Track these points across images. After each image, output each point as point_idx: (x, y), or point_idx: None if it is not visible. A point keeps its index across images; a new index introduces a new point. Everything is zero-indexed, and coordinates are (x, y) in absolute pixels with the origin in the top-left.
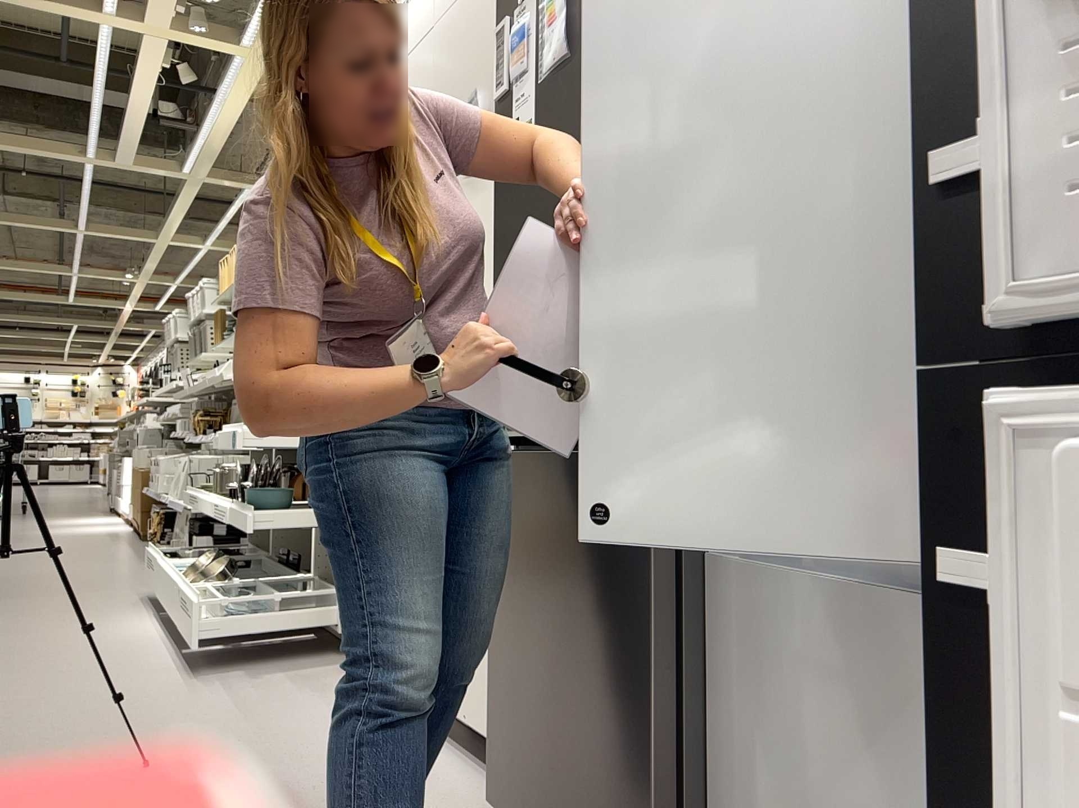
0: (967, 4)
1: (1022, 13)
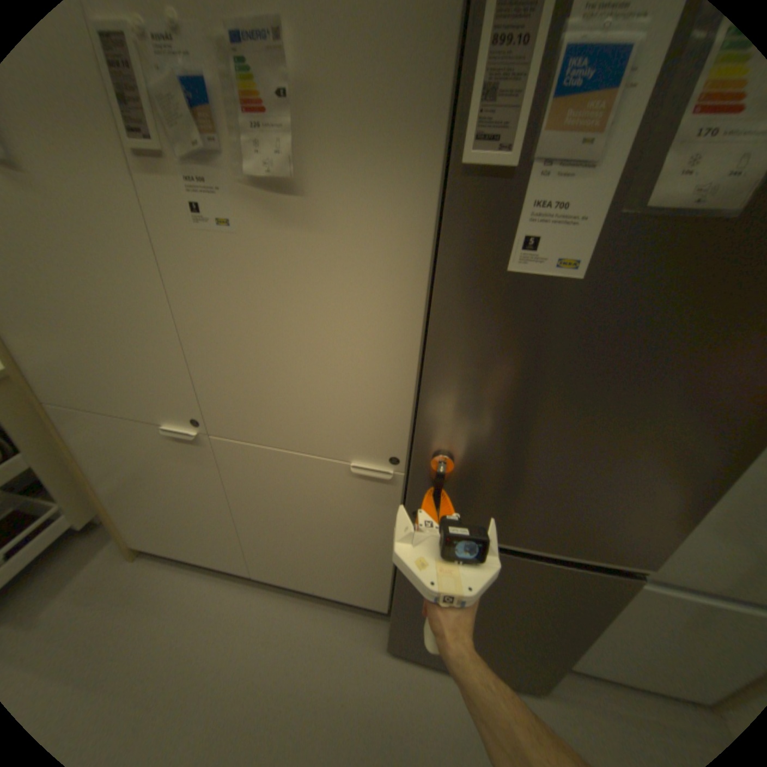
0: None
1: None
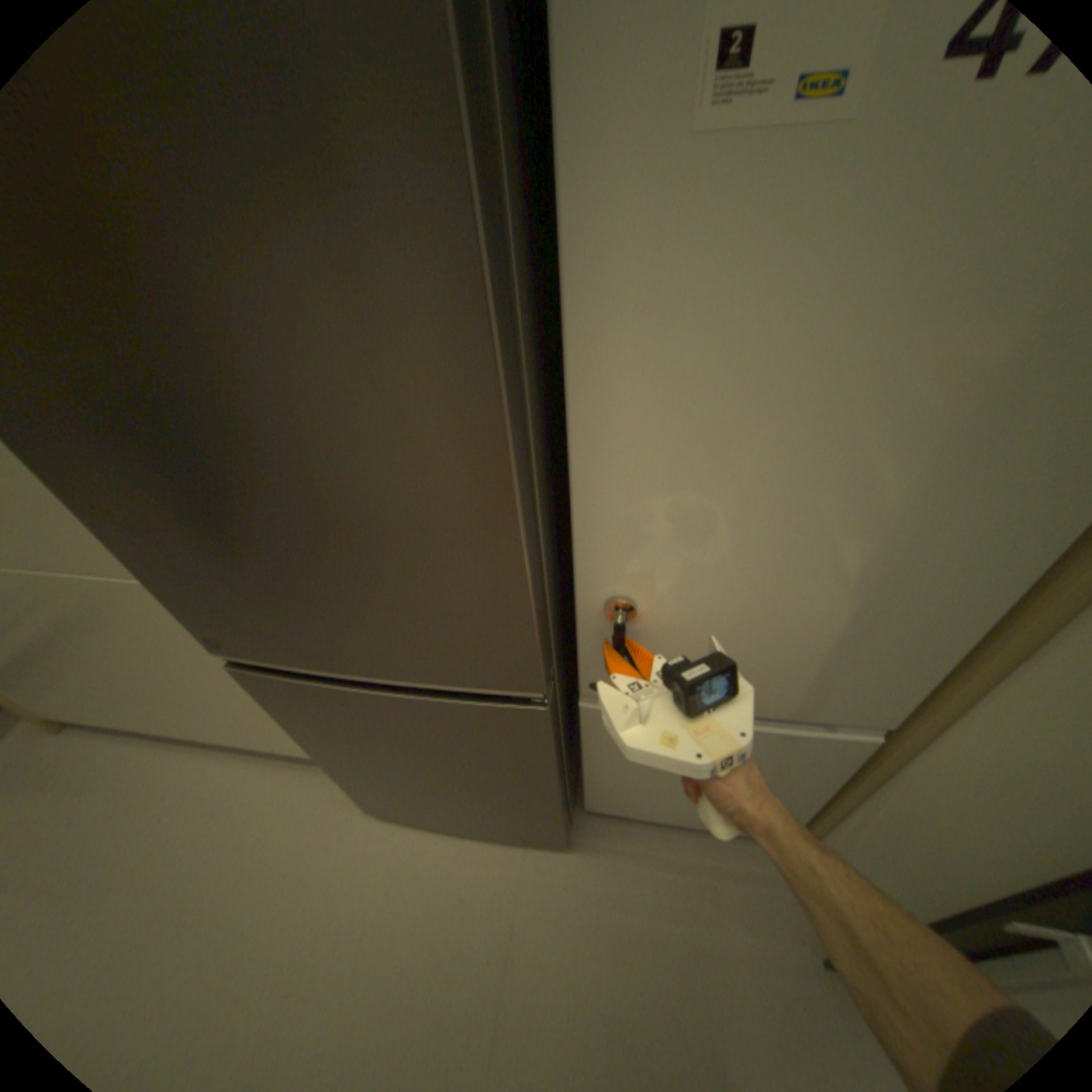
0: None
1: None
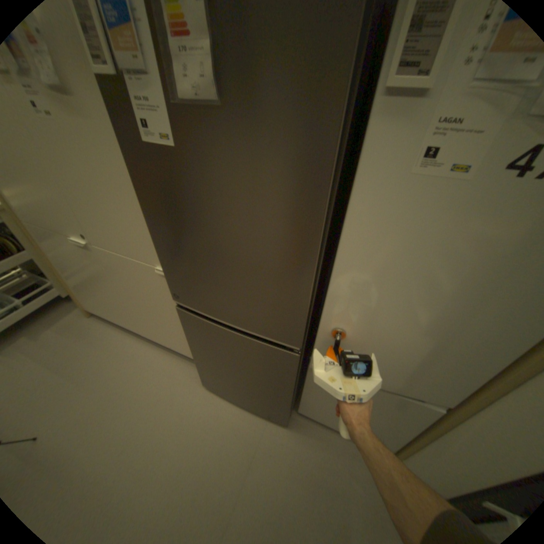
0: None
1: None
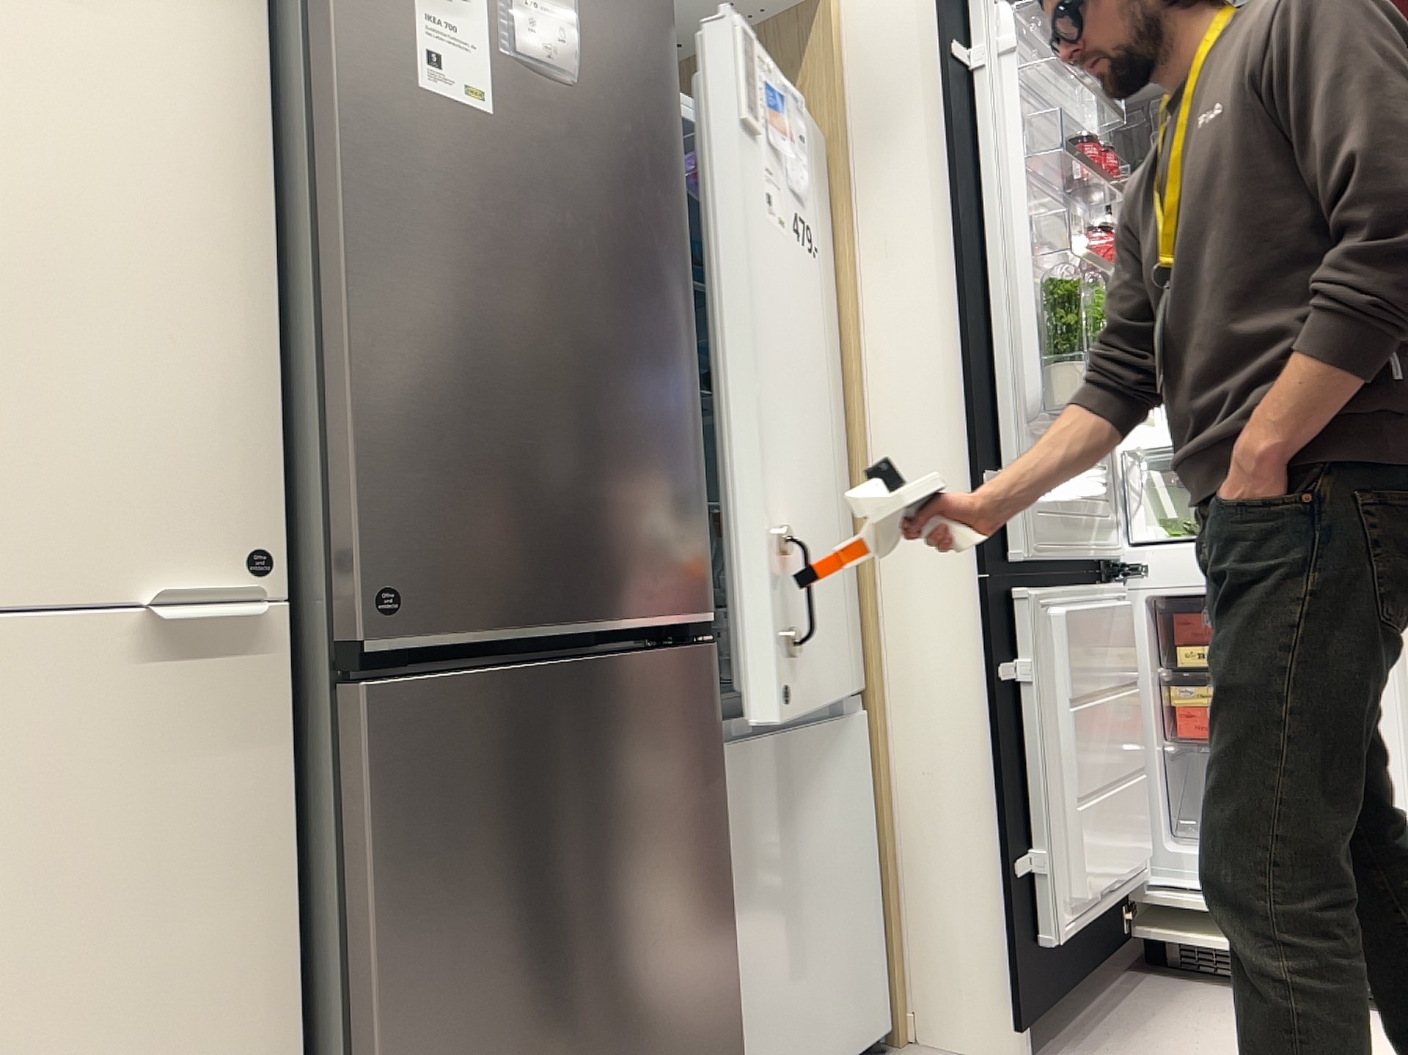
0: (982, 401)
1: (1020, 428)
